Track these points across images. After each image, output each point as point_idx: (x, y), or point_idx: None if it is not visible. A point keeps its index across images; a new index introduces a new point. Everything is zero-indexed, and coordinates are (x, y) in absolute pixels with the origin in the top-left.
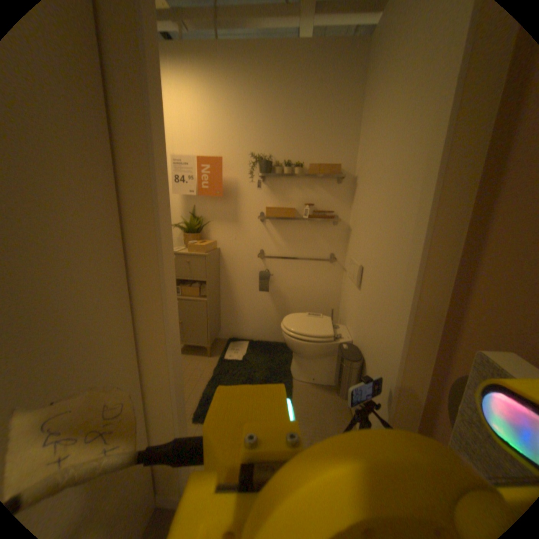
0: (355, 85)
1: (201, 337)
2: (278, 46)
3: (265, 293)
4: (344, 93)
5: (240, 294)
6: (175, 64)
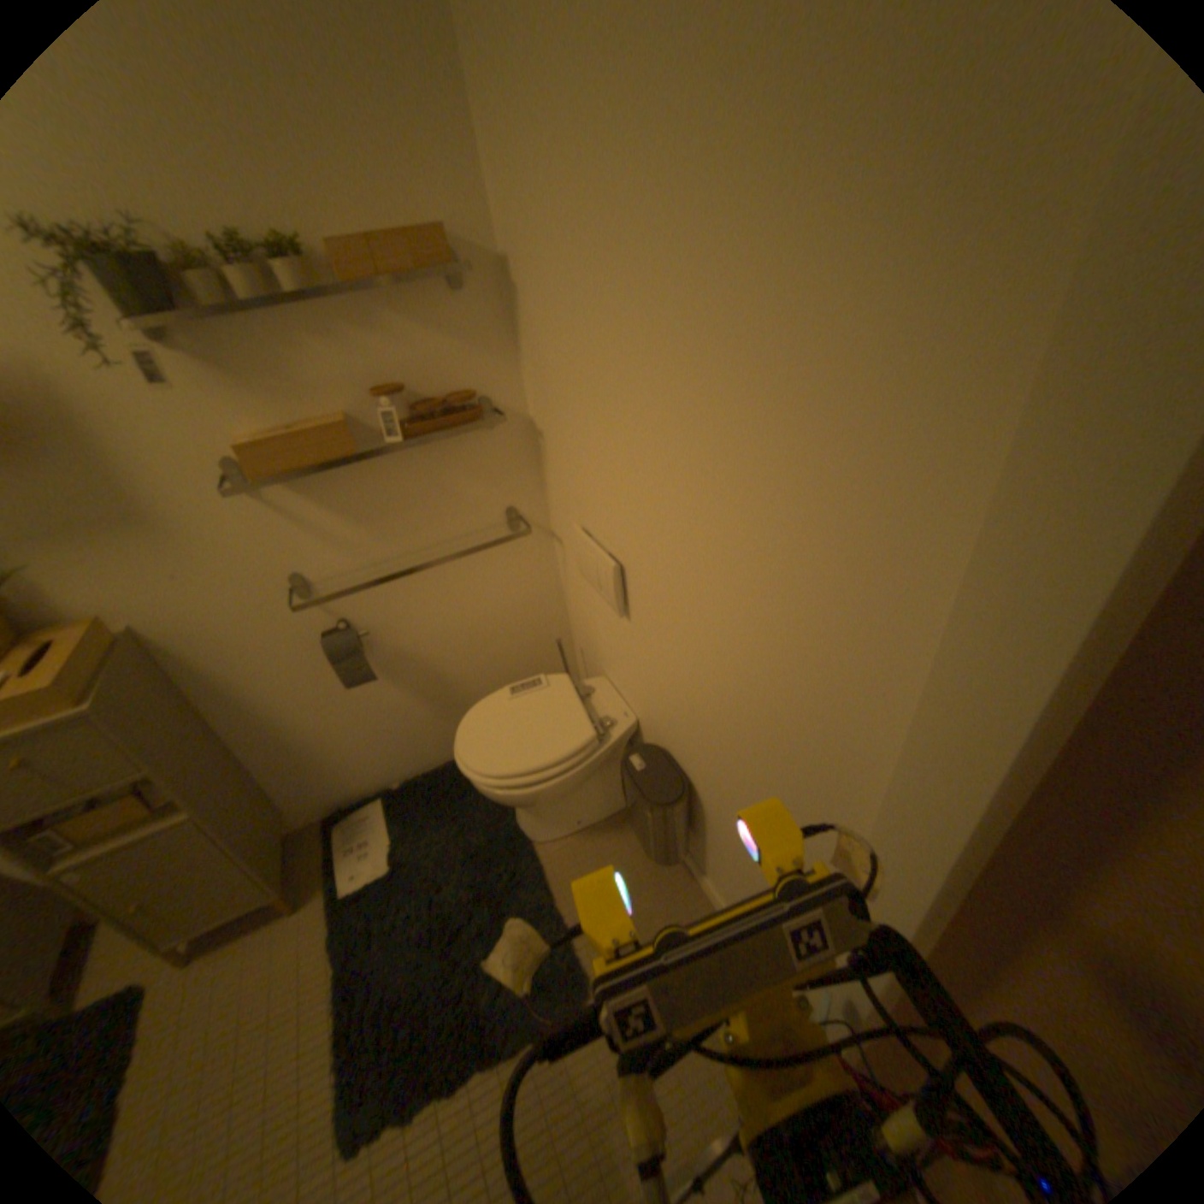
0: None
1: (233, 902)
2: None
3: (366, 682)
4: None
5: (289, 717)
6: None
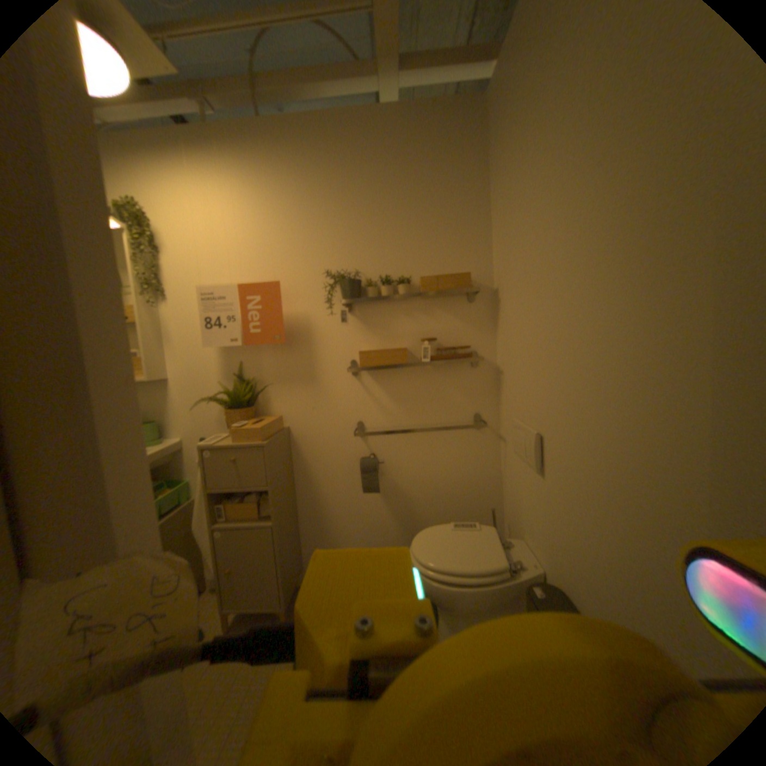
0: (472, 158)
1: (267, 597)
2: (350, 117)
3: (374, 496)
4: (457, 171)
5: (331, 502)
6: (194, 156)
